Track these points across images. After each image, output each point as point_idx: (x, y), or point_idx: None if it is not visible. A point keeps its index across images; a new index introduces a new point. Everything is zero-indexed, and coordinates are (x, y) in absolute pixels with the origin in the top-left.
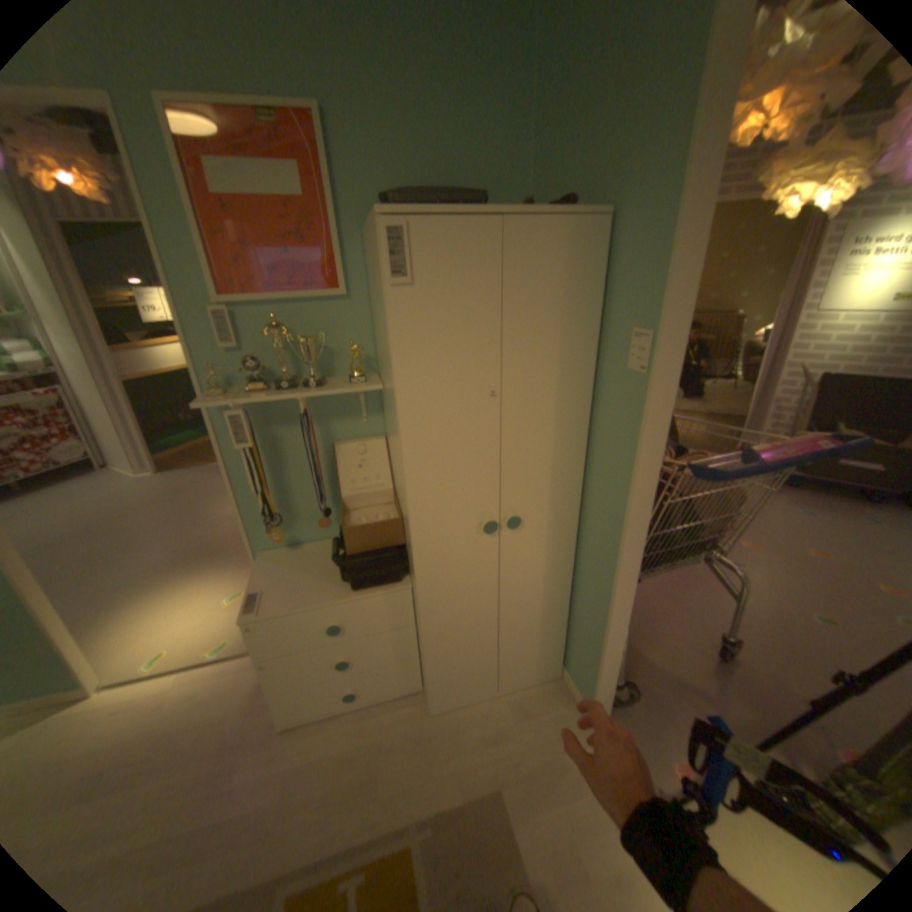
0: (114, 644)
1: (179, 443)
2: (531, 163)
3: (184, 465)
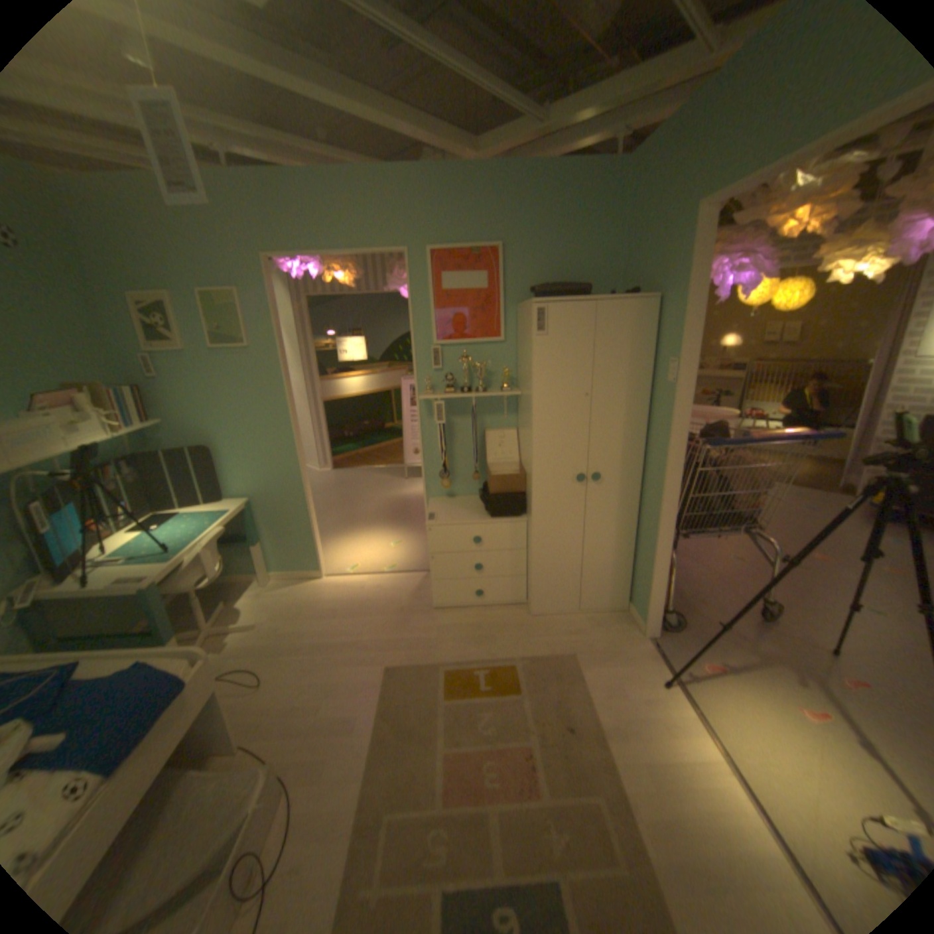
0: (329, 557)
1: (345, 451)
2: (622, 263)
3: (351, 466)
